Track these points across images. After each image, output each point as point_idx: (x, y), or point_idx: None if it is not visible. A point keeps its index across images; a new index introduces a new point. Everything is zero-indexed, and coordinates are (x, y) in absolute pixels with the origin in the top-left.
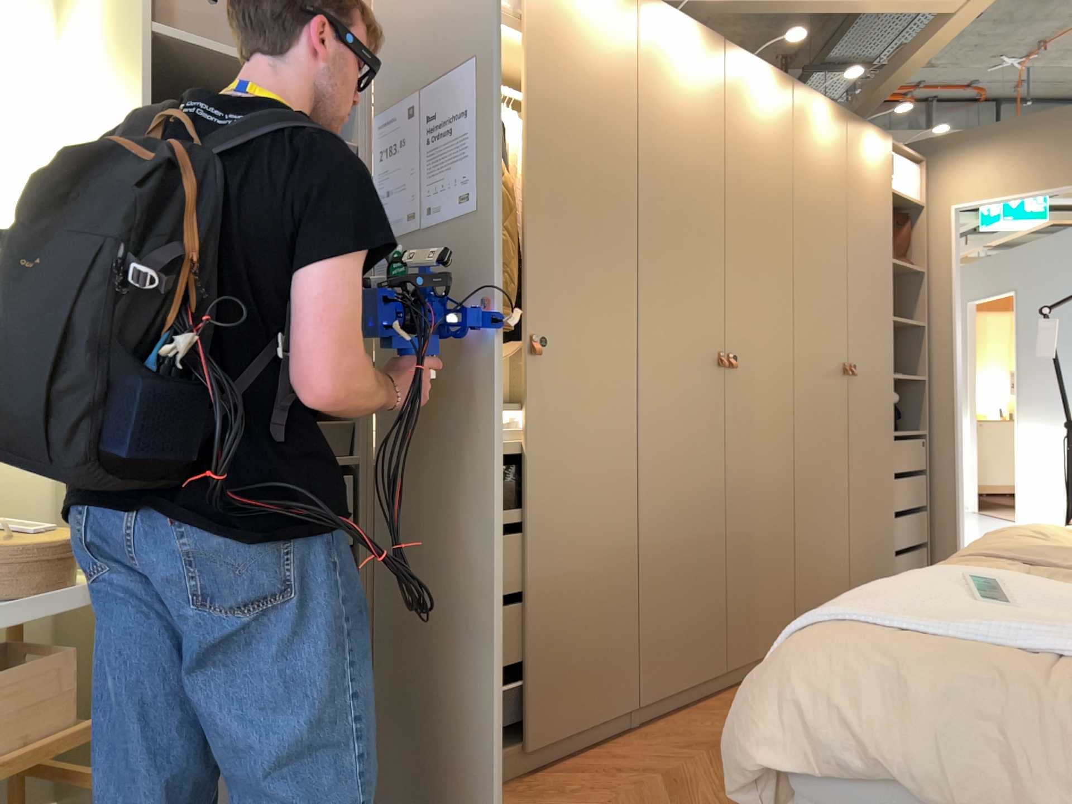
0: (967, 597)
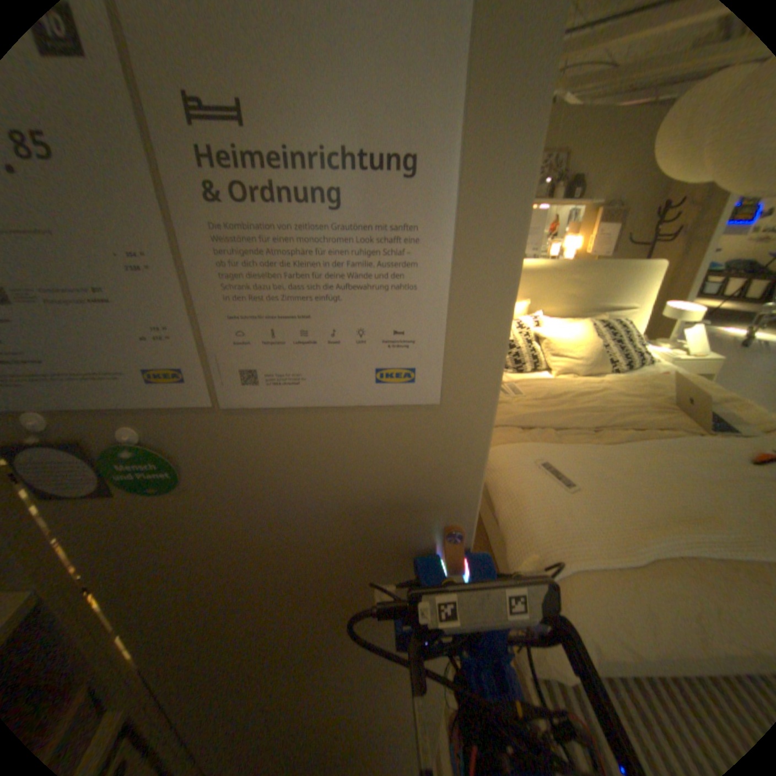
0: (554, 485)
